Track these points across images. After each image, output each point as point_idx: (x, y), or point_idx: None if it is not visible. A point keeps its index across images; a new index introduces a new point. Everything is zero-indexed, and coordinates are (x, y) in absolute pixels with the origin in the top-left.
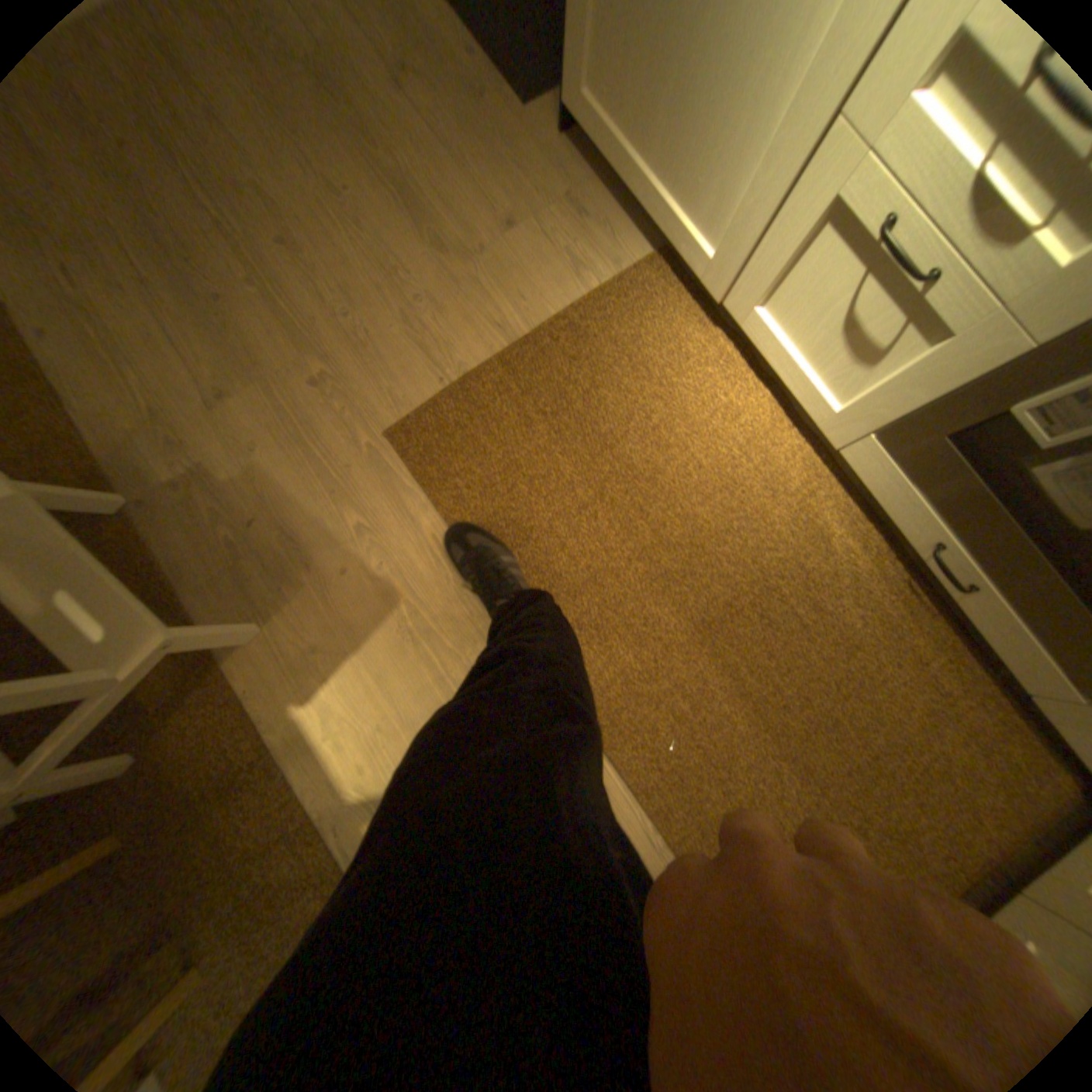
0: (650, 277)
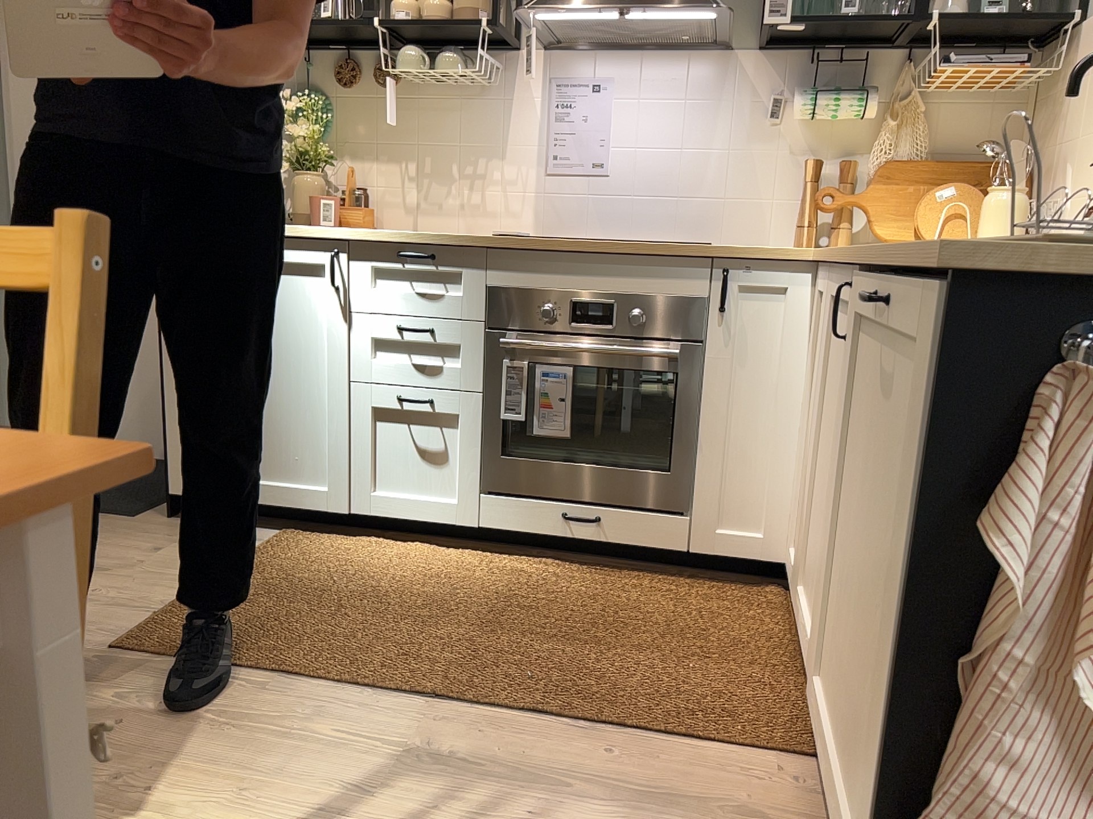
0: (296, 537)
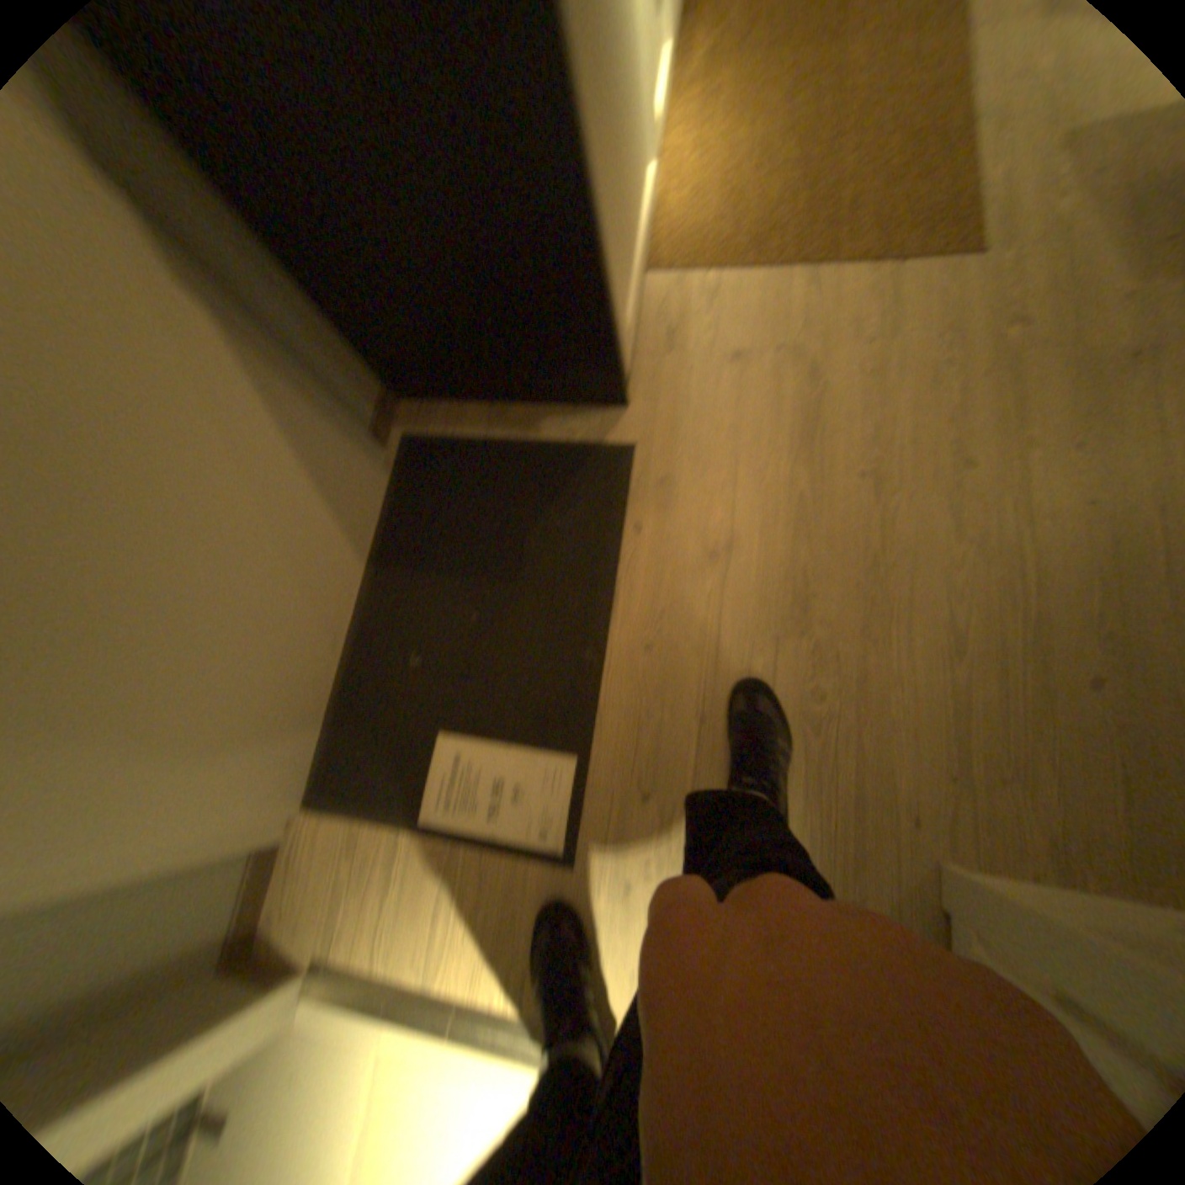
0: (666, 251)
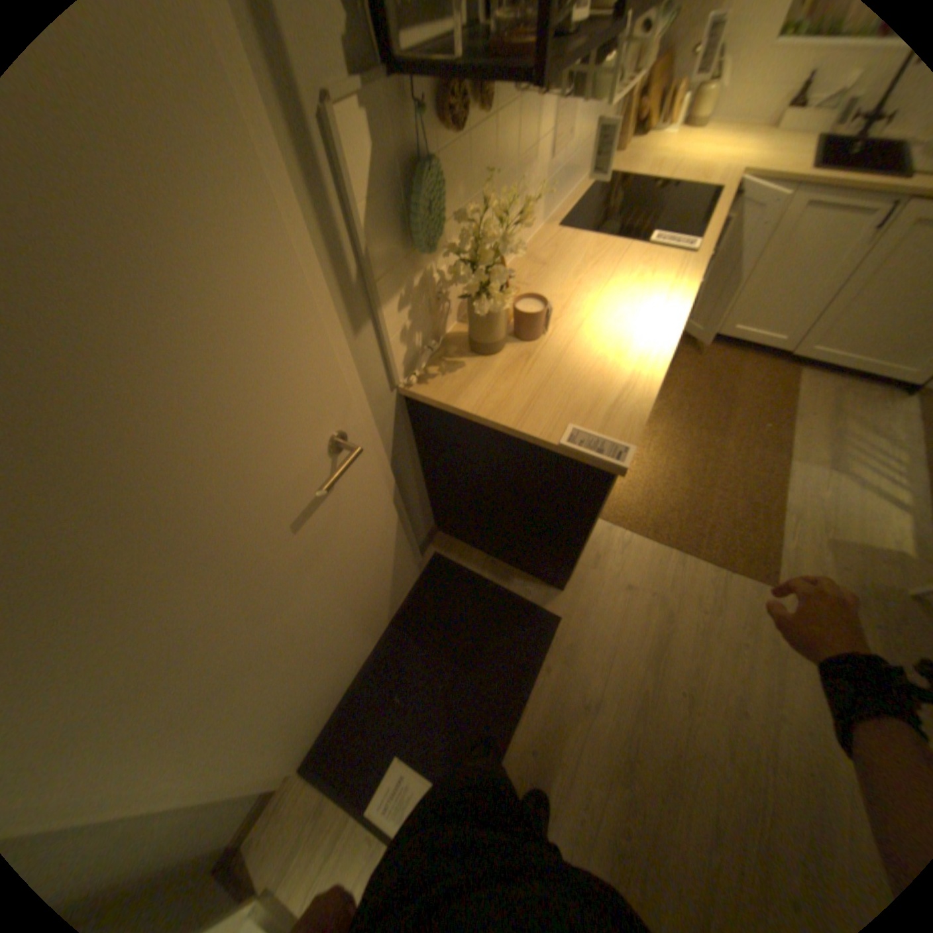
0: (609, 509)
